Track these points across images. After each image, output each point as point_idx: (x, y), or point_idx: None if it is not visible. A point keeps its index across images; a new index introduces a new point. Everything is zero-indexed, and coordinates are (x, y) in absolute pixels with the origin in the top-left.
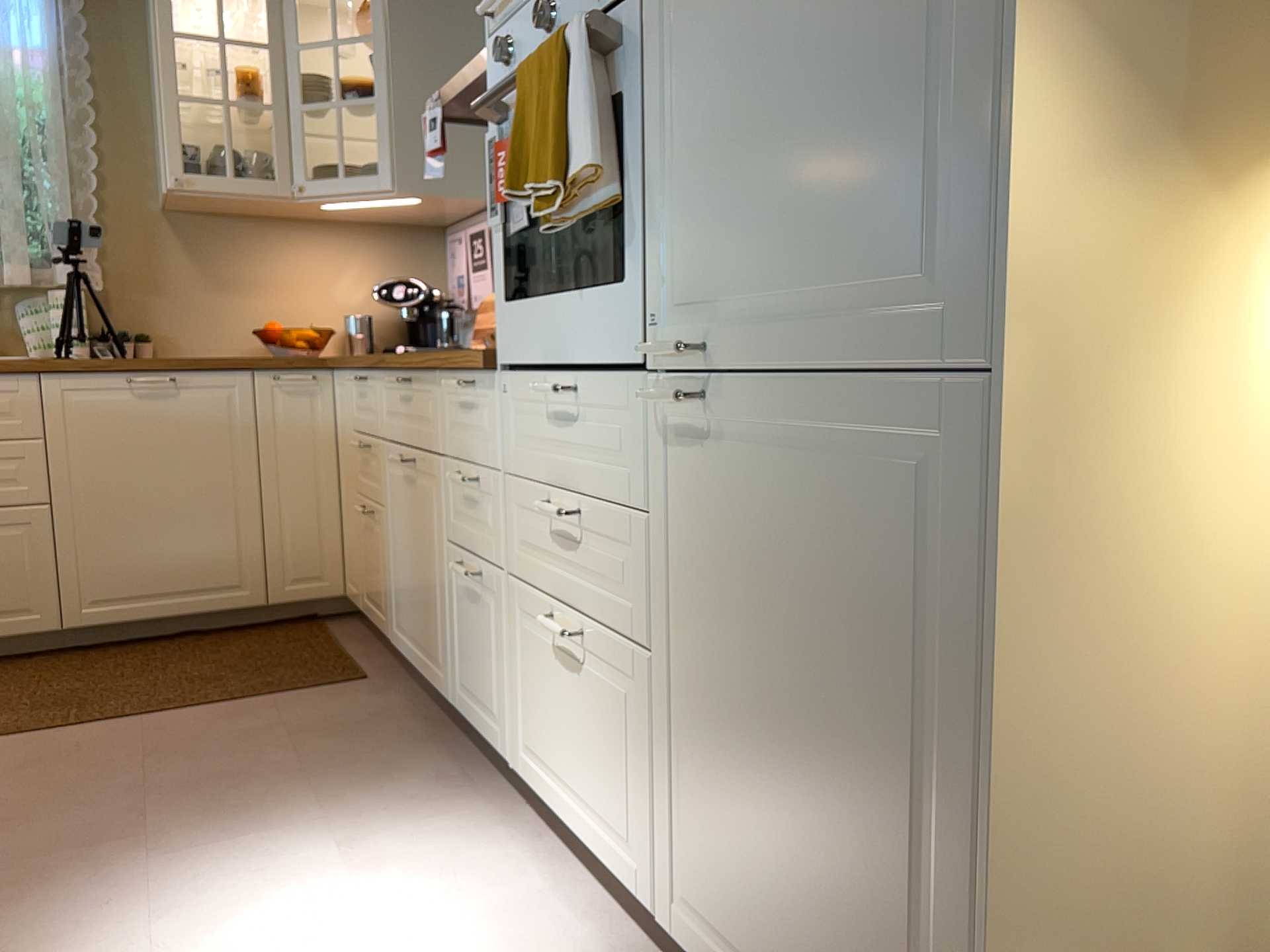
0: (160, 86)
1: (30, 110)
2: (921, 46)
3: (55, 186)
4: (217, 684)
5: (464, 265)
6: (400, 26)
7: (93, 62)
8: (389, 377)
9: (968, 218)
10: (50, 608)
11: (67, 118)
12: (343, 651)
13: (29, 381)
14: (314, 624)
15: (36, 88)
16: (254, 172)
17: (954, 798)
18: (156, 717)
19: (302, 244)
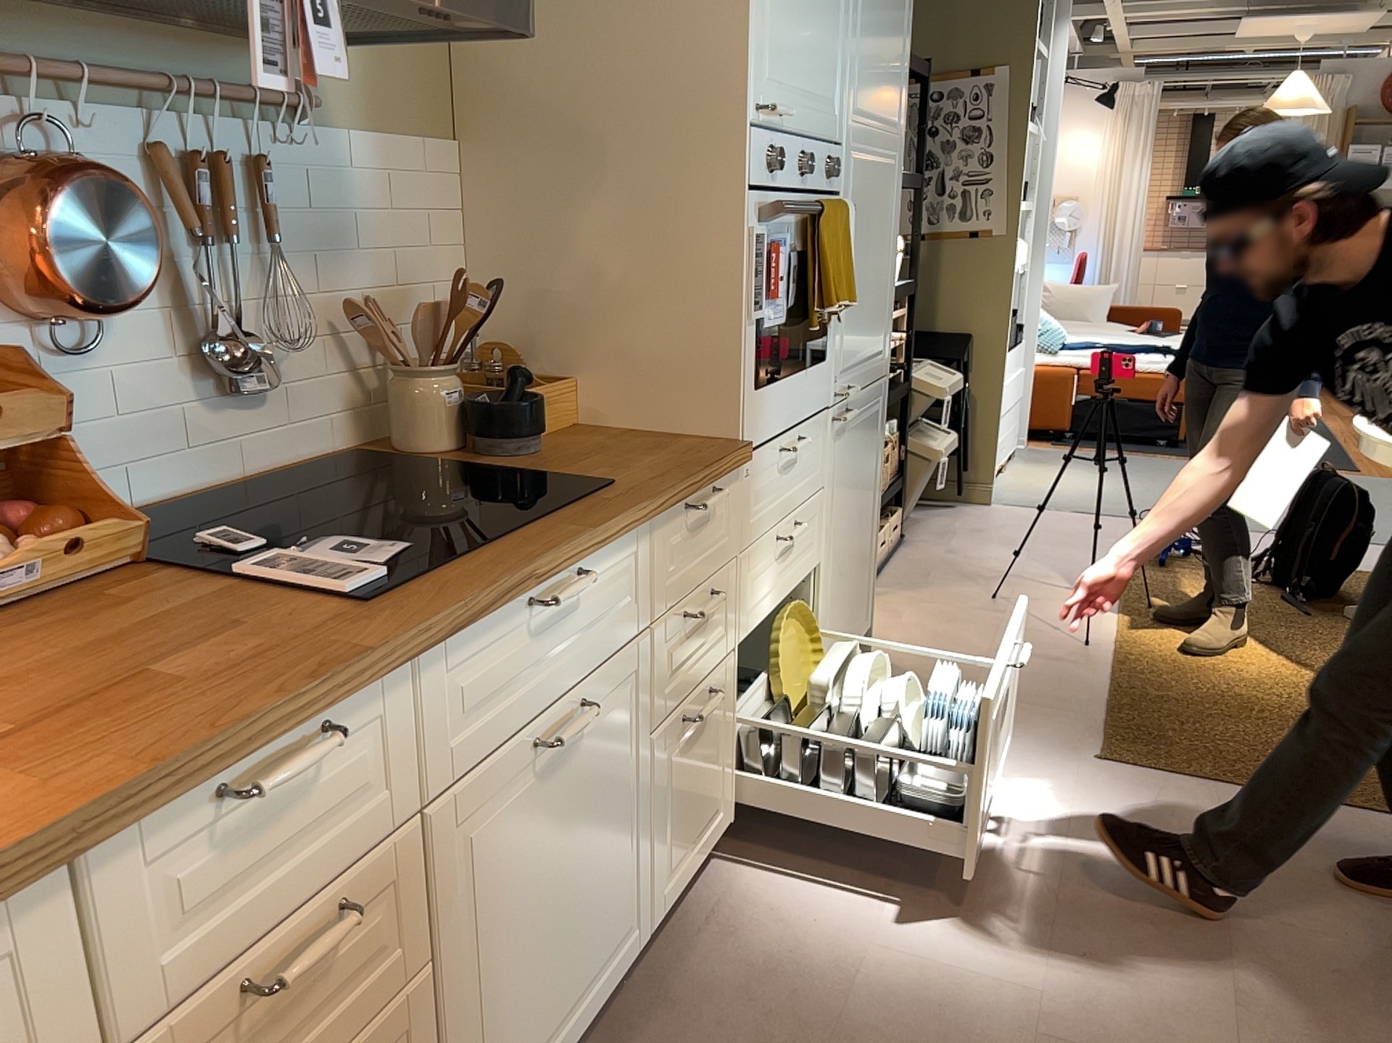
0: None
1: None
2: (886, 279)
3: None
4: None
5: None
6: None
7: None
8: (486, 625)
9: (886, 331)
10: None
11: None
12: None
13: None
14: None
15: None
16: None
17: (875, 500)
18: None
19: None
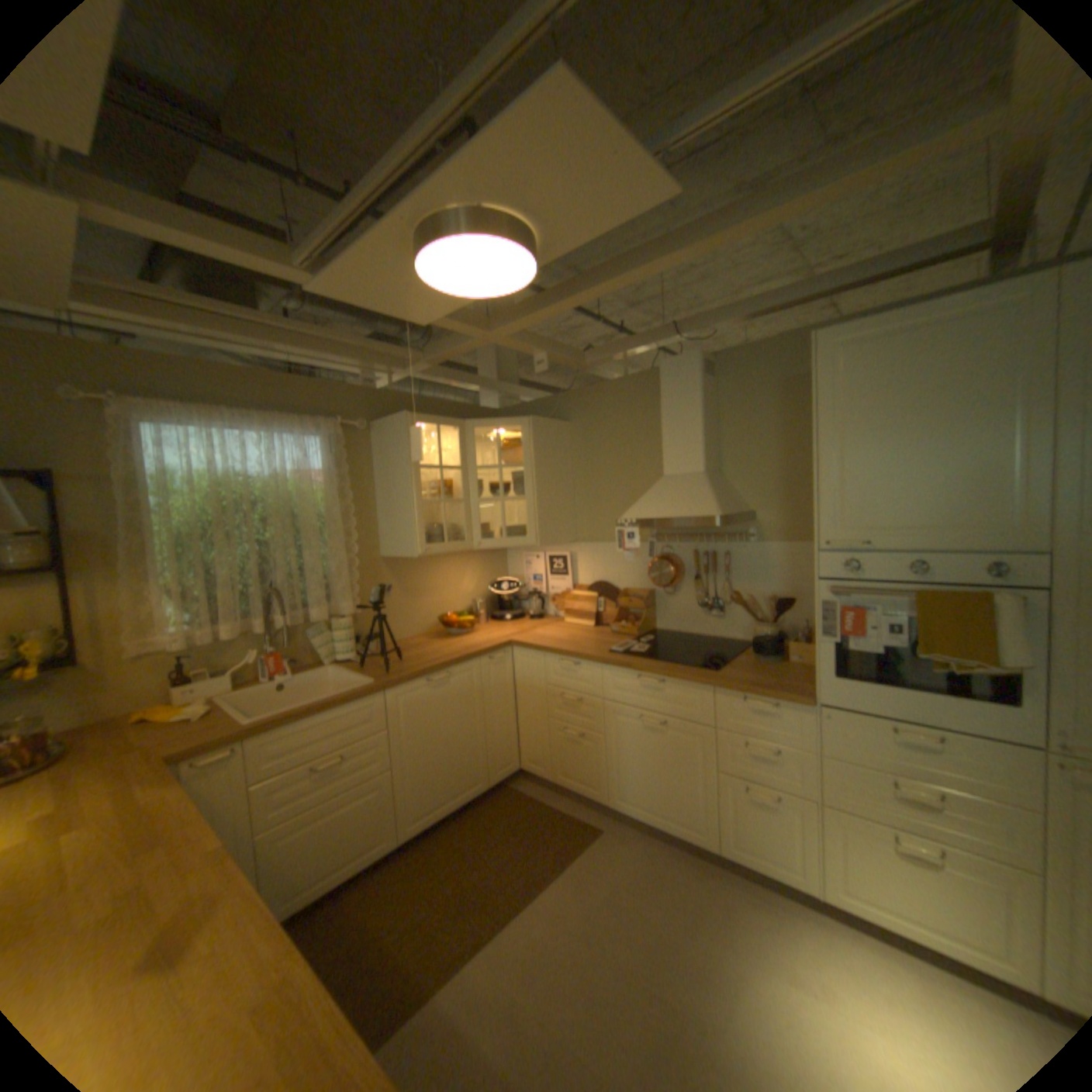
0: (413, 498)
1: (322, 513)
2: None
3: (337, 558)
4: (530, 862)
5: (544, 572)
6: (537, 461)
7: (344, 477)
8: (624, 673)
9: None
10: (393, 837)
11: (333, 513)
12: (557, 811)
13: (380, 698)
14: (509, 792)
15: (319, 497)
16: (450, 538)
17: None
18: (537, 904)
19: (447, 565)
